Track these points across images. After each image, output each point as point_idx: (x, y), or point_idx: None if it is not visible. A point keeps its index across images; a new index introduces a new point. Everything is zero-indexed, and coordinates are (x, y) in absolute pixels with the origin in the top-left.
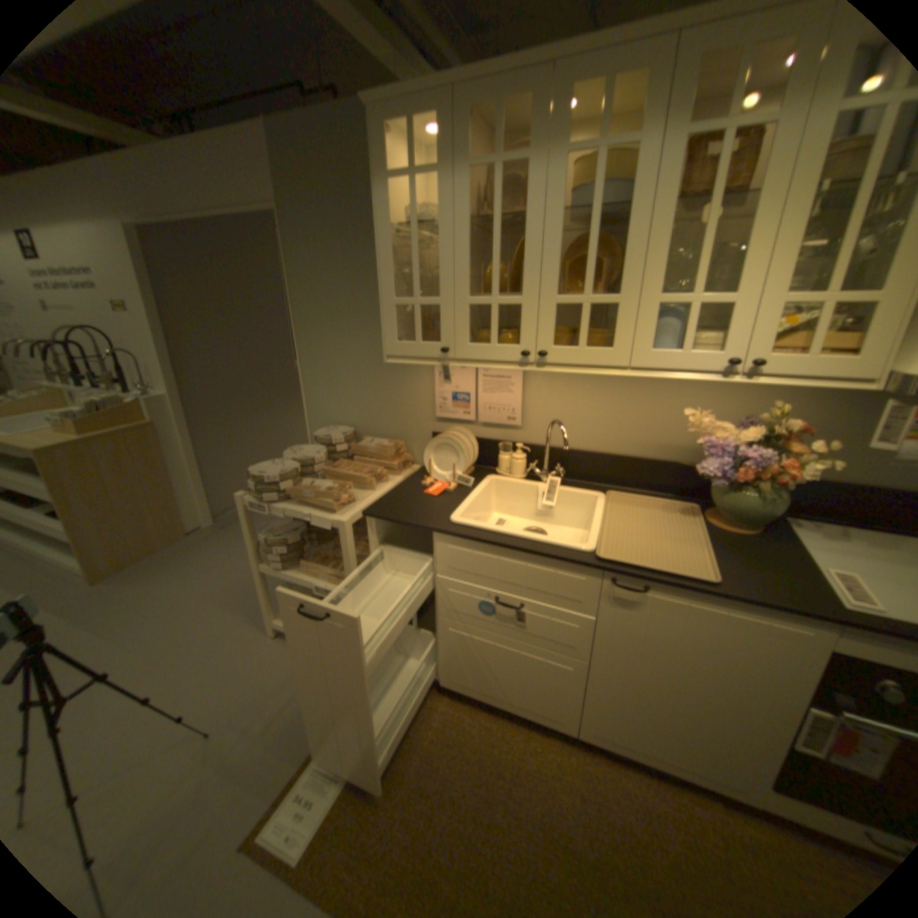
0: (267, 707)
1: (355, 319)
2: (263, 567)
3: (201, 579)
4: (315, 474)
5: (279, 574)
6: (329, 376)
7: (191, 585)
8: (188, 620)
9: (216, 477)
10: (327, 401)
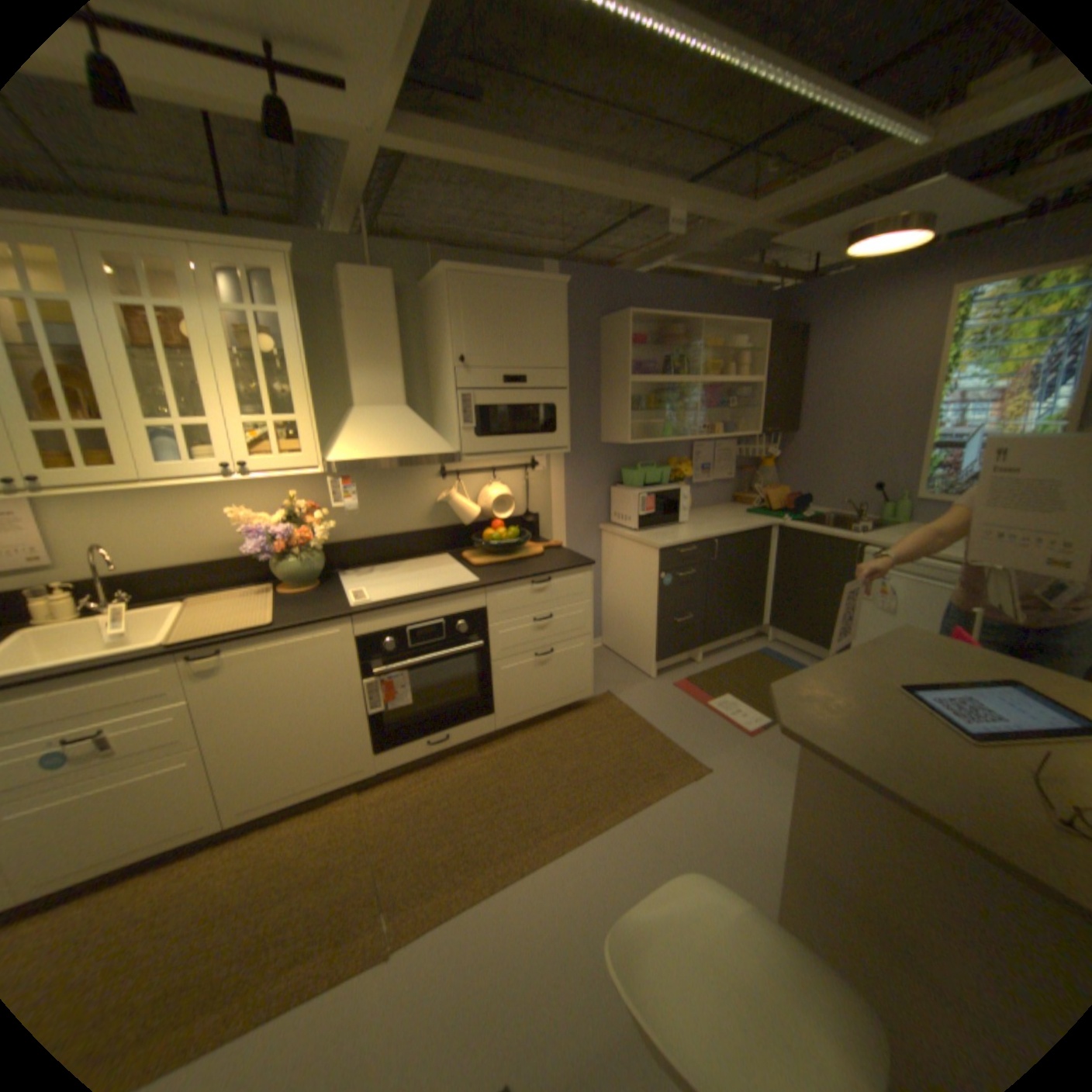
0: None
1: None
2: None
3: None
4: None
5: None
6: None
7: None
8: None
9: None
10: None
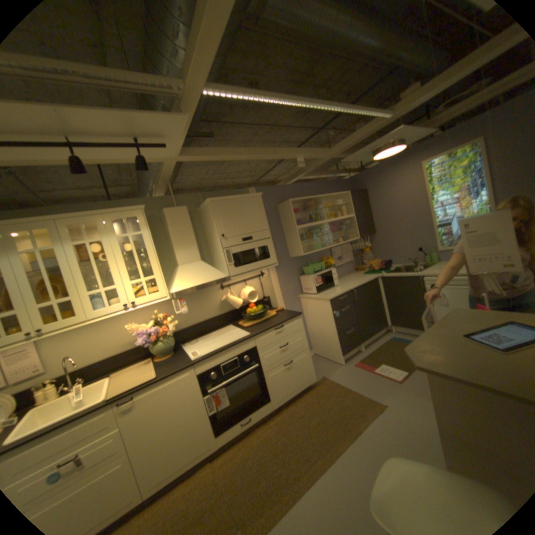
0: None
1: None
2: None
3: None
4: None
5: None
6: None
7: None
8: None
9: None
10: None
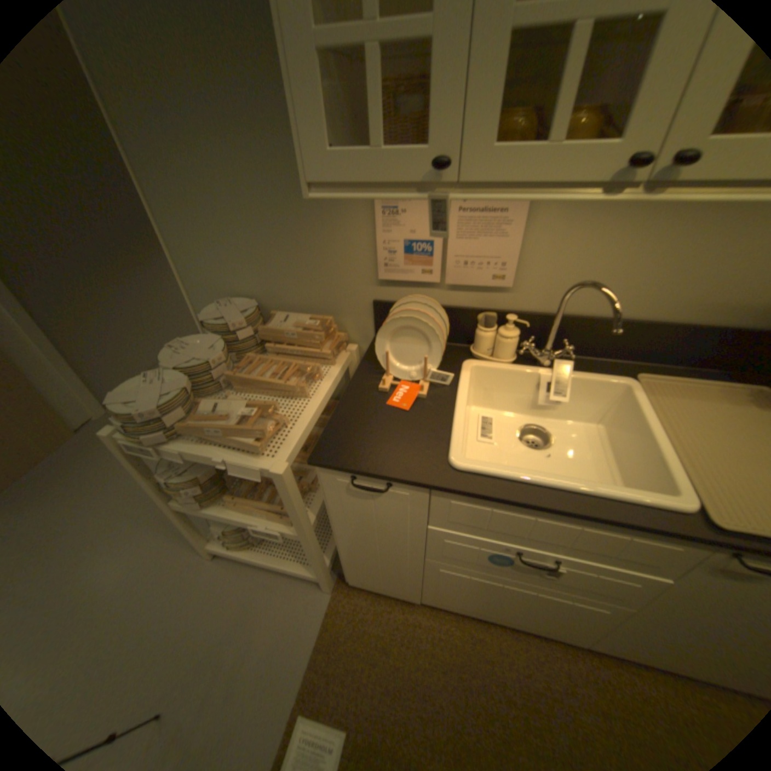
0: (225, 656)
1: (222, 111)
2: (175, 504)
3: (107, 488)
4: (216, 384)
5: (199, 513)
6: (200, 221)
7: (96, 499)
8: (102, 549)
9: (91, 359)
10: (207, 262)
